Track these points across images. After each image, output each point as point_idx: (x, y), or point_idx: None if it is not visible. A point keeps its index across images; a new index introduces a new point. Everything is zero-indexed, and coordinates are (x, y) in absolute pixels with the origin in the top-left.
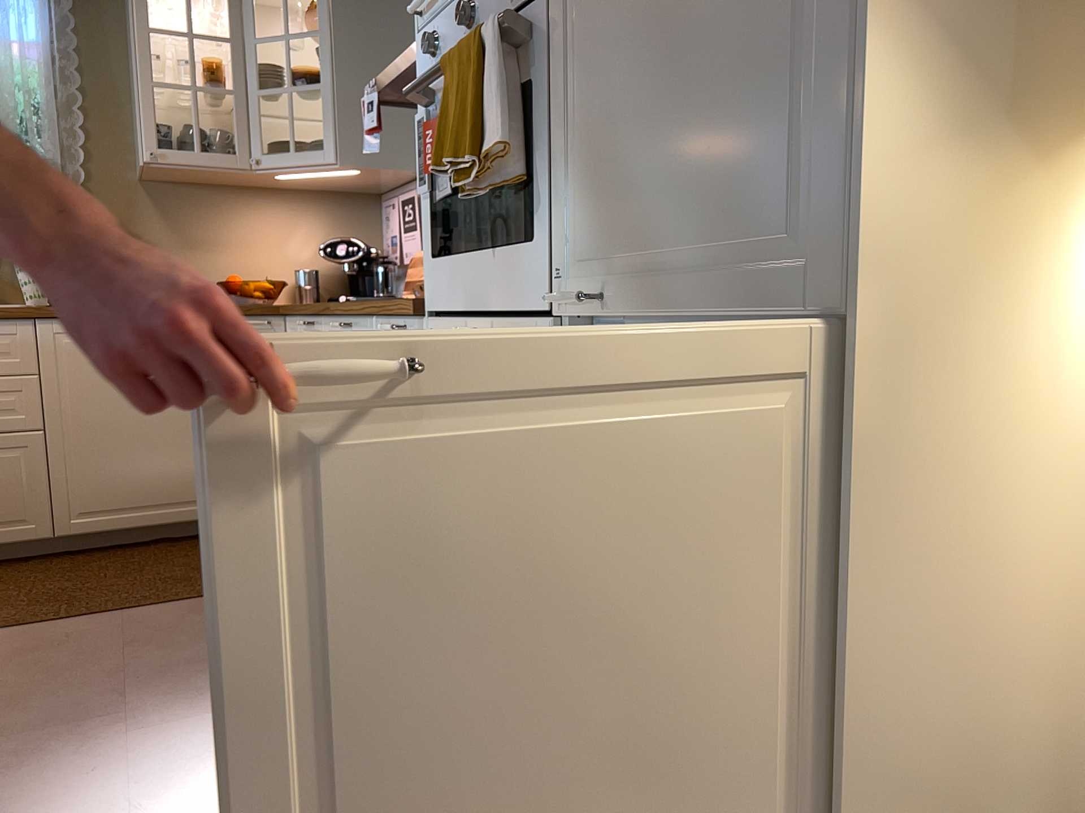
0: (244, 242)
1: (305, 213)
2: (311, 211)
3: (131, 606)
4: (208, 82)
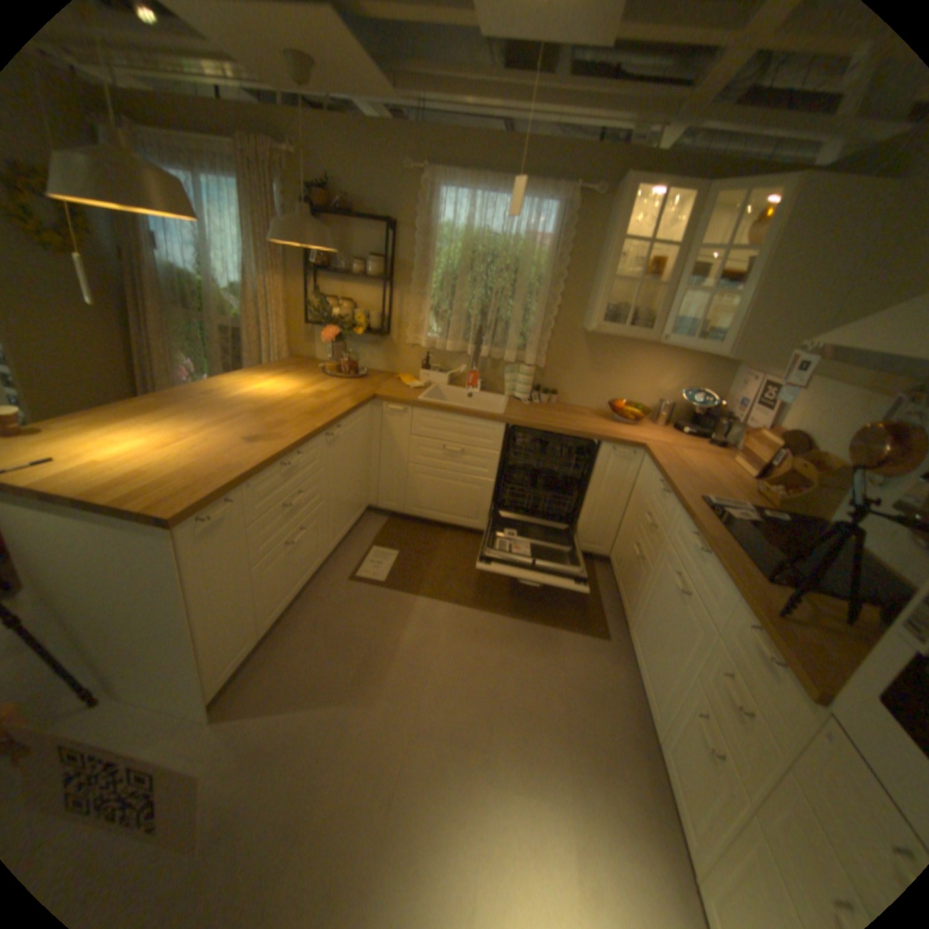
0: (633, 375)
1: (681, 361)
2: (685, 361)
3: (509, 614)
4: (651, 273)
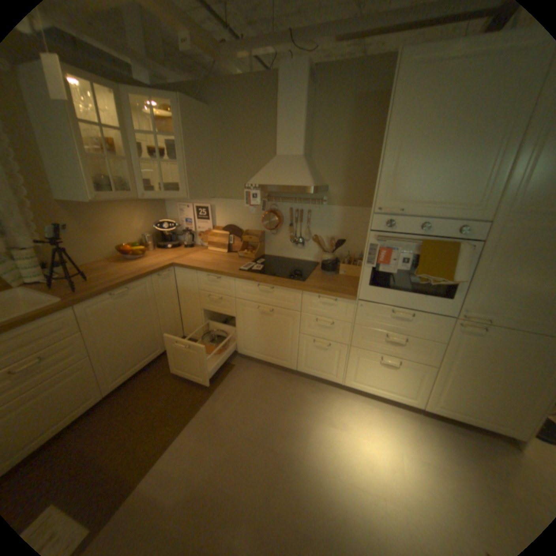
0: (115, 225)
1: (137, 207)
2: (140, 207)
3: (193, 411)
4: (105, 150)
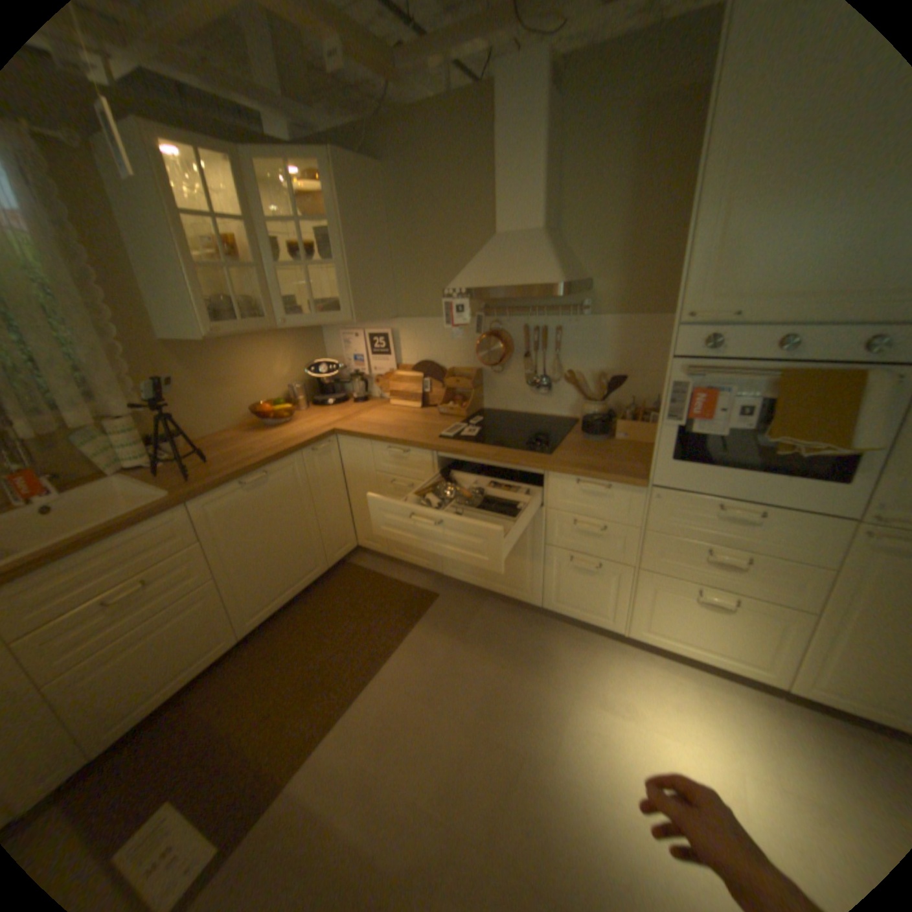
0: (246, 374)
1: (279, 343)
2: (282, 341)
3: (372, 669)
4: (222, 256)
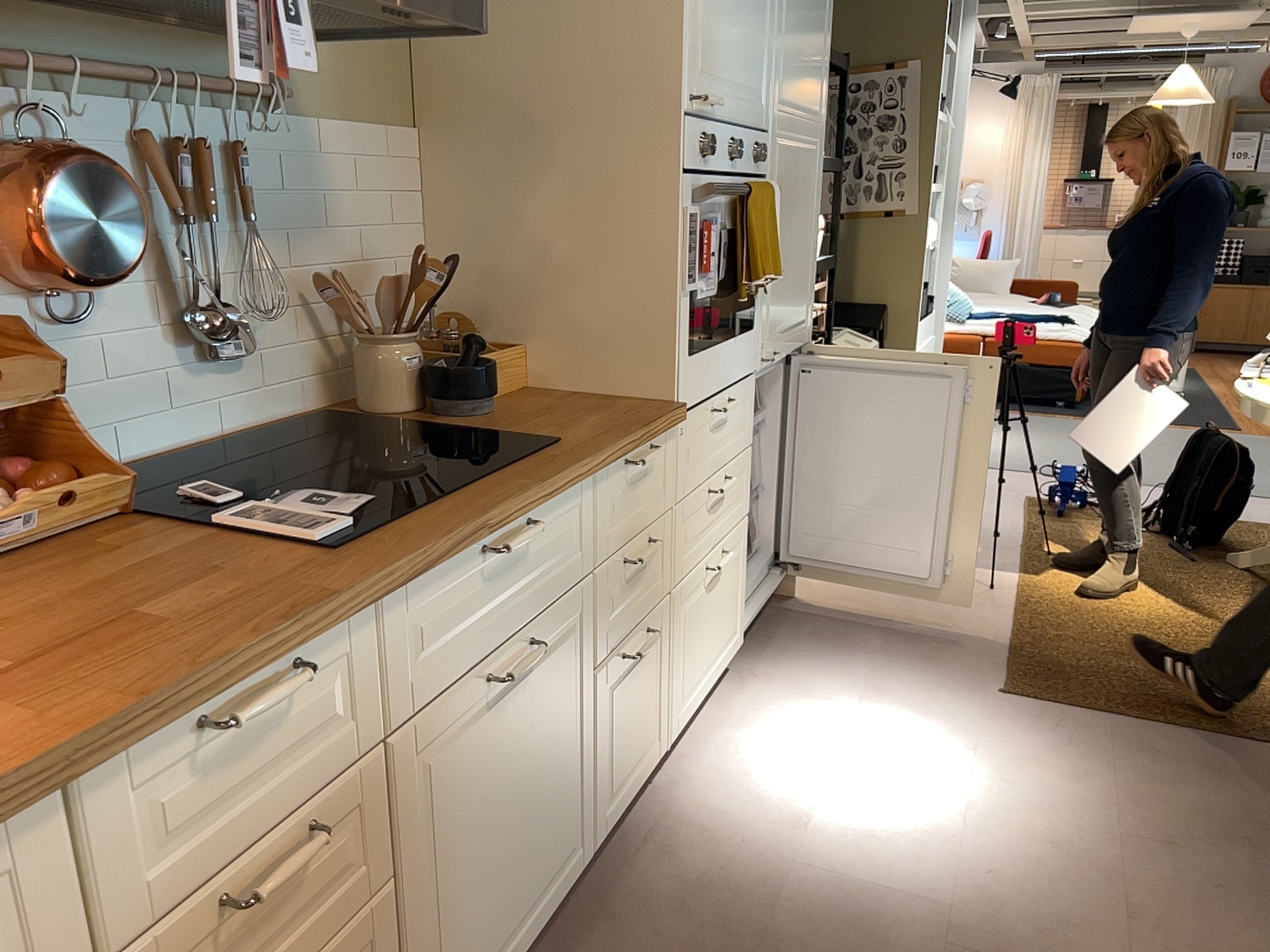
0: None
1: None
2: None
3: None
4: None
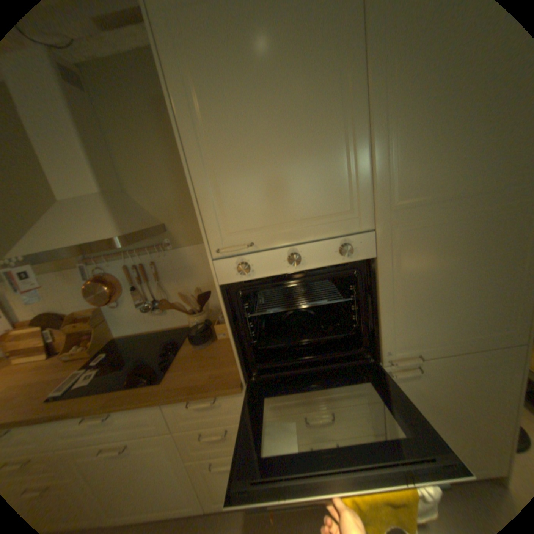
0: None
1: None
2: None
3: None
4: None
